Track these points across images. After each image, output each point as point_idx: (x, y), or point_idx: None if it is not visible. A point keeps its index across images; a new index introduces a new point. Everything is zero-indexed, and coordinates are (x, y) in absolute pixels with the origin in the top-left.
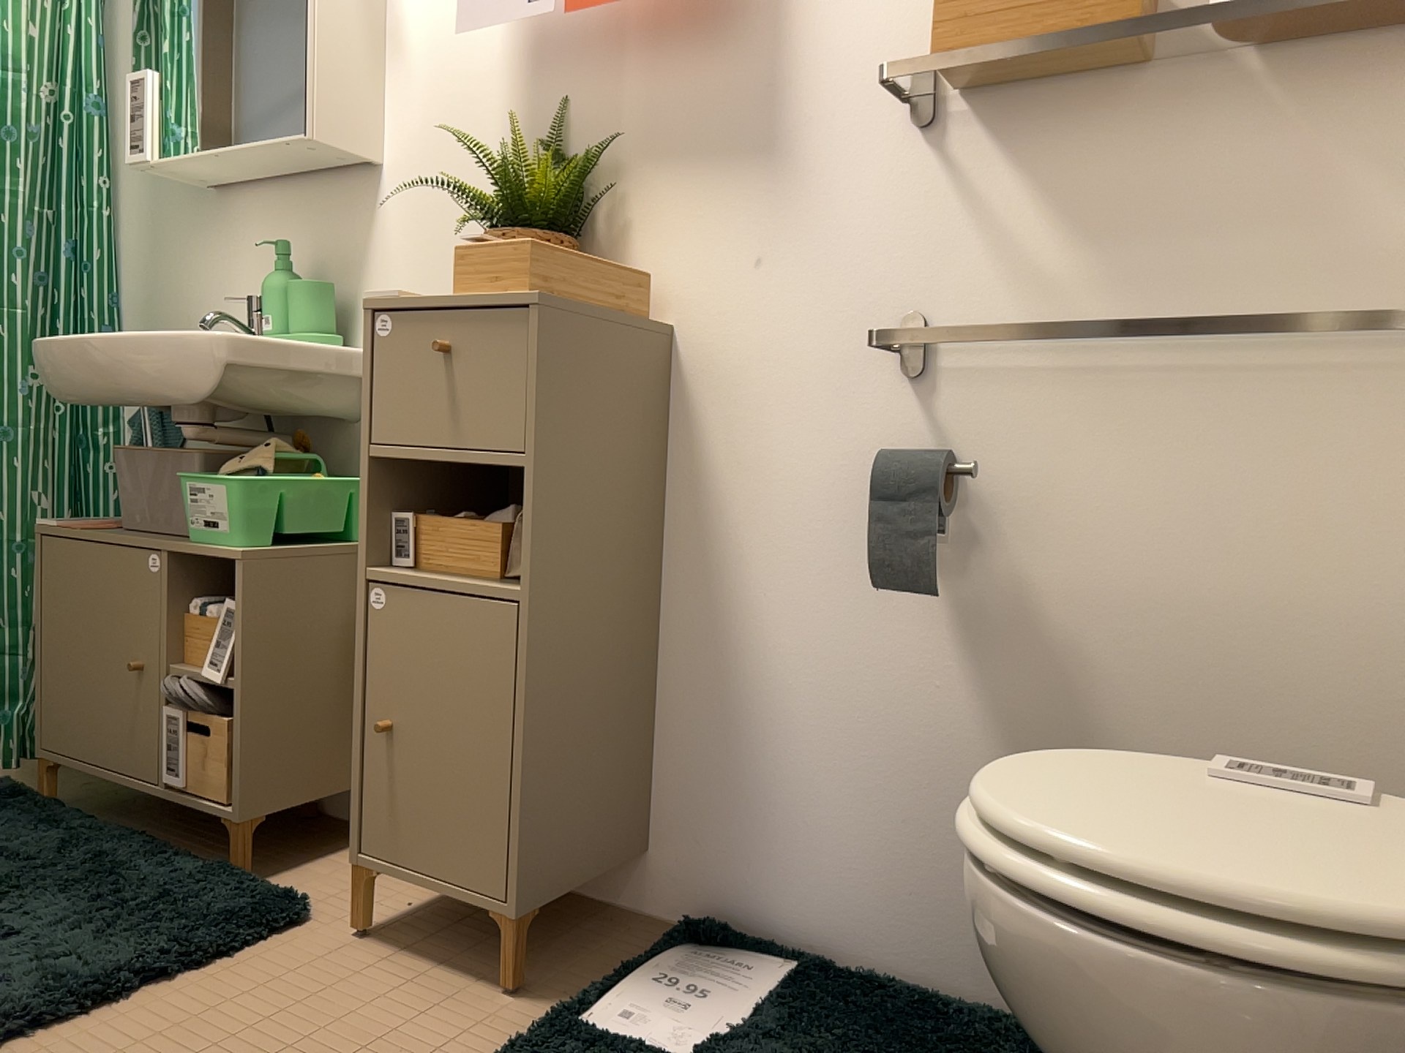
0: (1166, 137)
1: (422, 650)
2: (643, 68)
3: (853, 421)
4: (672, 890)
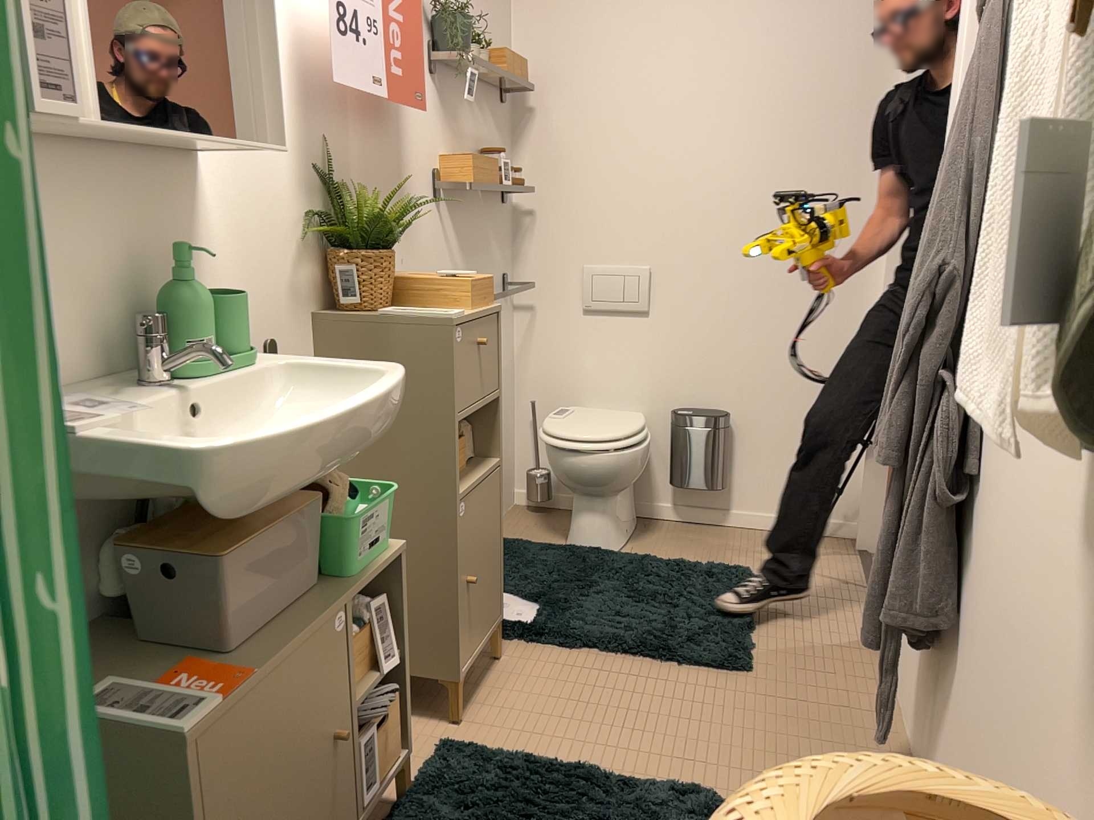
0: (474, 217)
1: (476, 526)
2: (358, 127)
3: None
4: None
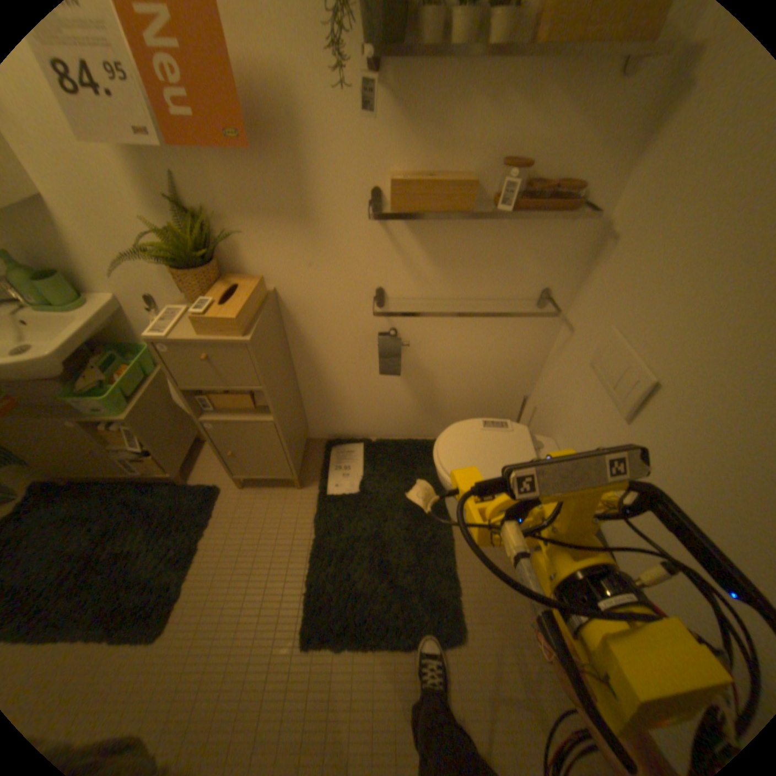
0: (473, 231)
1: (234, 437)
2: (216, 155)
3: (360, 321)
4: (318, 434)
